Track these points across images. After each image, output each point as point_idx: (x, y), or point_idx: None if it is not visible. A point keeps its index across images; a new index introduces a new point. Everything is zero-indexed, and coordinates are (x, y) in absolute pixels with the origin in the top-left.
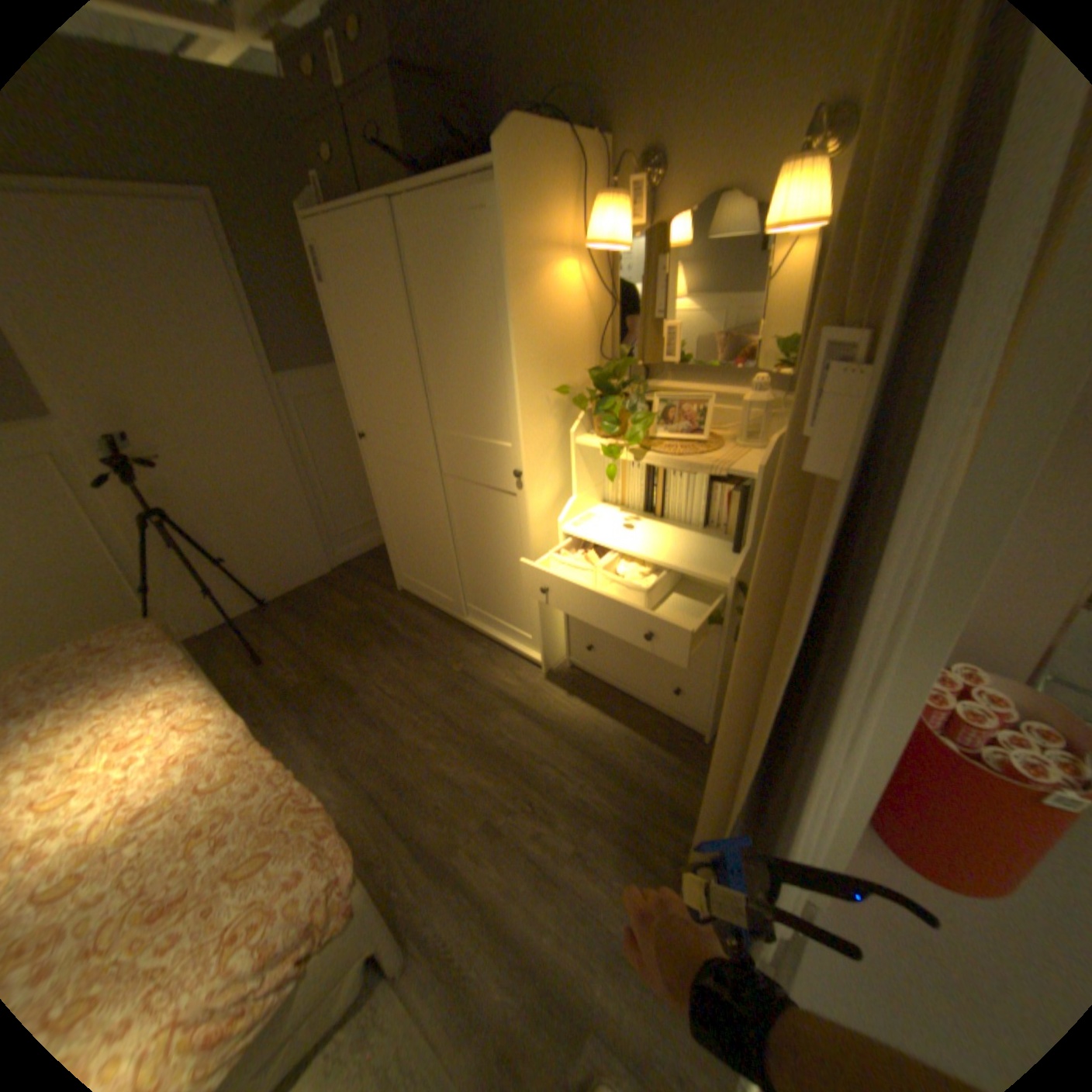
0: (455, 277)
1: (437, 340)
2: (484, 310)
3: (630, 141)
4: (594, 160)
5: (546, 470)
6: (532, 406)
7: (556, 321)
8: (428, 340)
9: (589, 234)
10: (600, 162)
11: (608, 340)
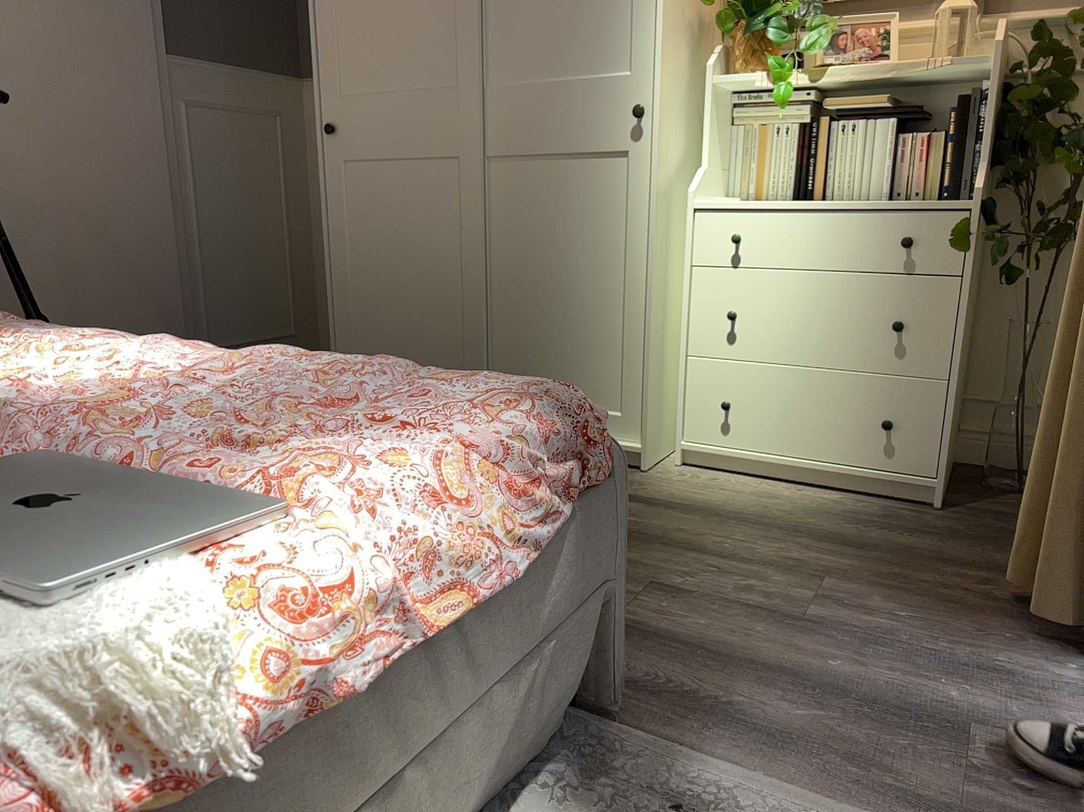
0: None
1: None
2: None
3: None
4: None
5: (674, 112)
6: (671, 6)
7: None
8: None
9: None
10: None
11: None
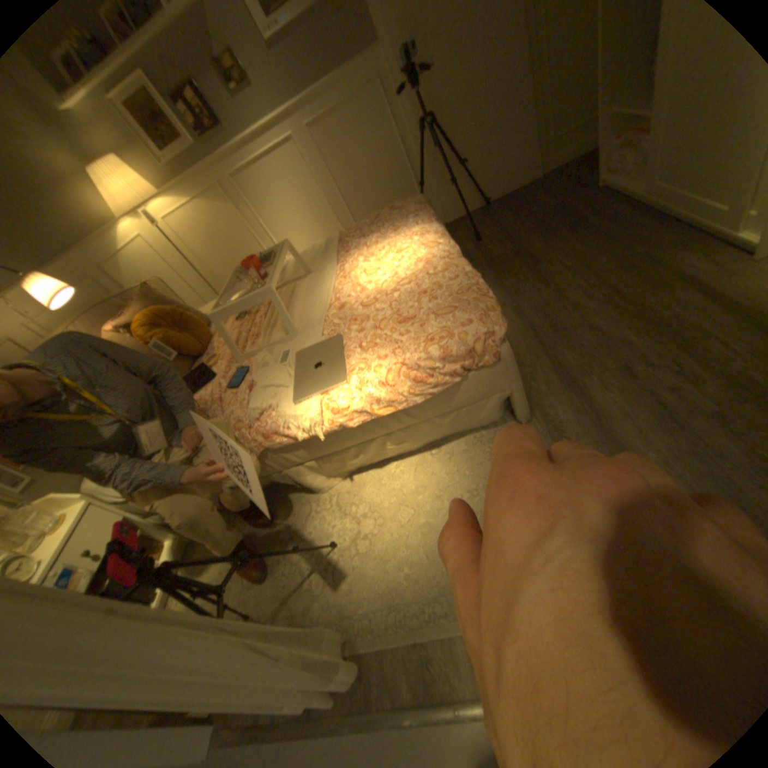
0: None
1: None
2: None
3: None
4: None
5: None
6: None
7: None
8: None
9: None
10: None
11: None
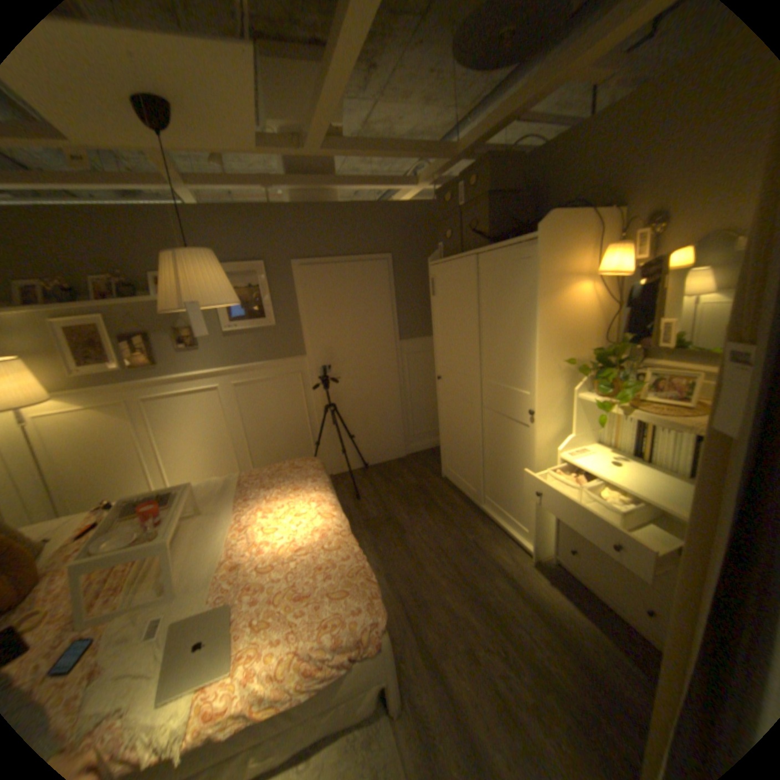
0: (508, 294)
1: (492, 327)
2: (523, 312)
3: (640, 208)
4: (611, 223)
5: (554, 413)
6: (547, 370)
7: (571, 318)
8: (487, 327)
9: (604, 265)
10: (616, 223)
11: (615, 330)
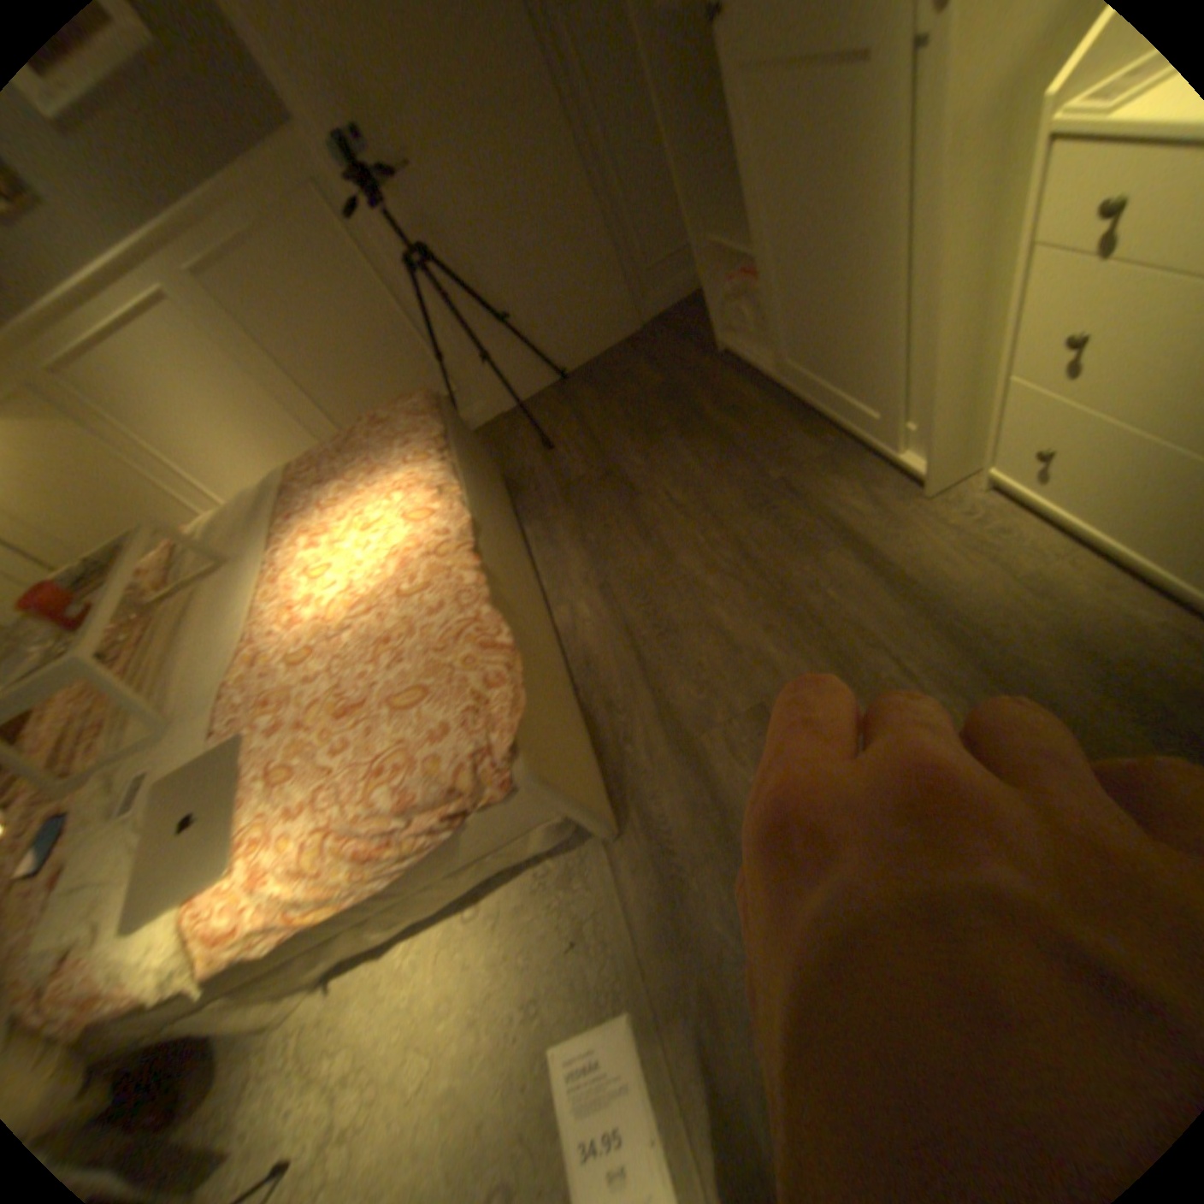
0: None
1: None
2: None
3: None
4: None
5: None
6: None
7: None
8: None
9: None
10: None
11: None
